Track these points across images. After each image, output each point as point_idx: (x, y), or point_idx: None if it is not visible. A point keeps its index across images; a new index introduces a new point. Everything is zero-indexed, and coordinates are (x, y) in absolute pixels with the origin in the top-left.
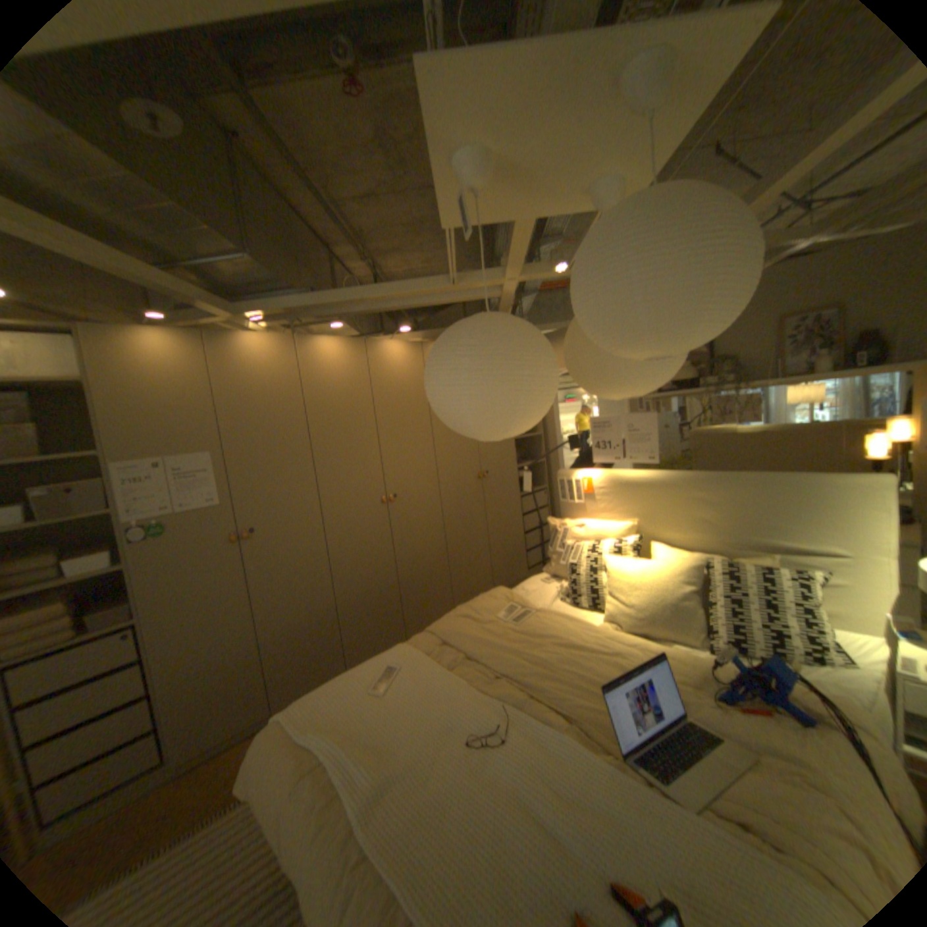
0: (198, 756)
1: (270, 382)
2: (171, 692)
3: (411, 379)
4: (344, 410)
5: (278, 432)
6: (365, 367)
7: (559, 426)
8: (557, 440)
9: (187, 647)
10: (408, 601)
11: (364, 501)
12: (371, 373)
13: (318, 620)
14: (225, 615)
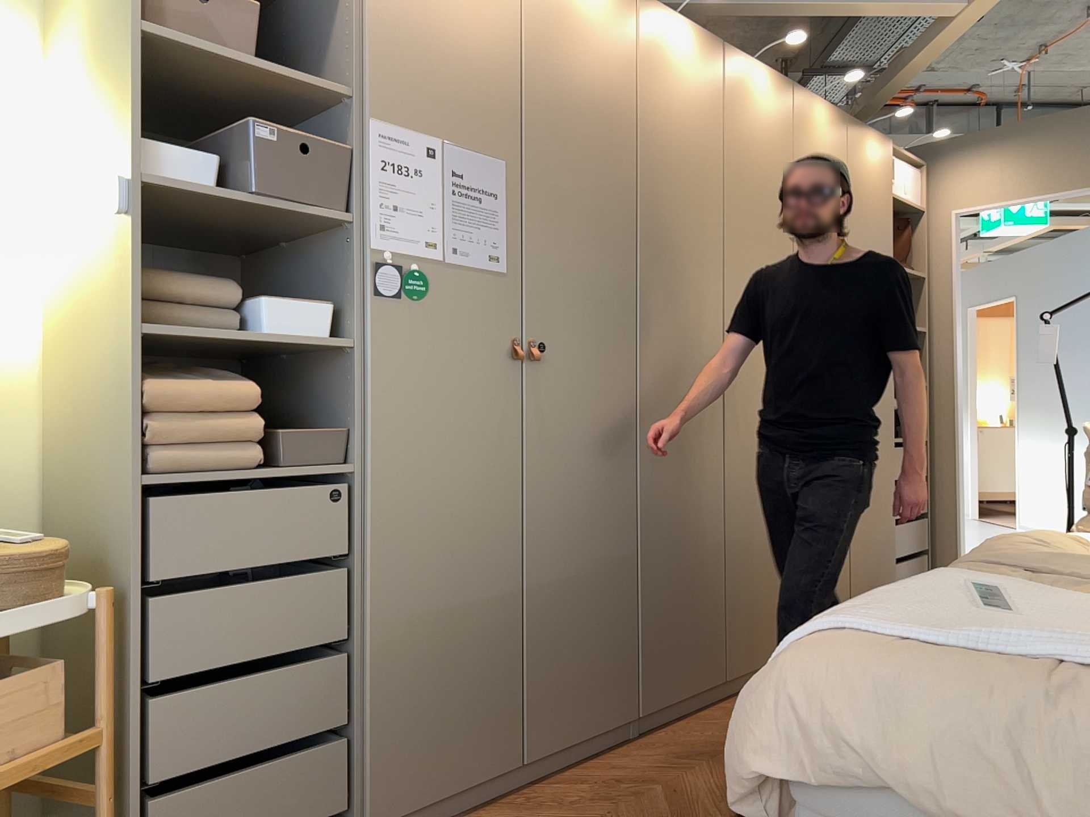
0: (408, 815)
1: (600, 63)
2: (389, 647)
3: (778, 144)
4: (689, 162)
5: (600, 163)
6: (715, 98)
7: (962, 319)
8: (957, 347)
9: (425, 556)
10: (738, 591)
11: (698, 354)
12: (728, 109)
13: (612, 577)
14: (486, 508)
